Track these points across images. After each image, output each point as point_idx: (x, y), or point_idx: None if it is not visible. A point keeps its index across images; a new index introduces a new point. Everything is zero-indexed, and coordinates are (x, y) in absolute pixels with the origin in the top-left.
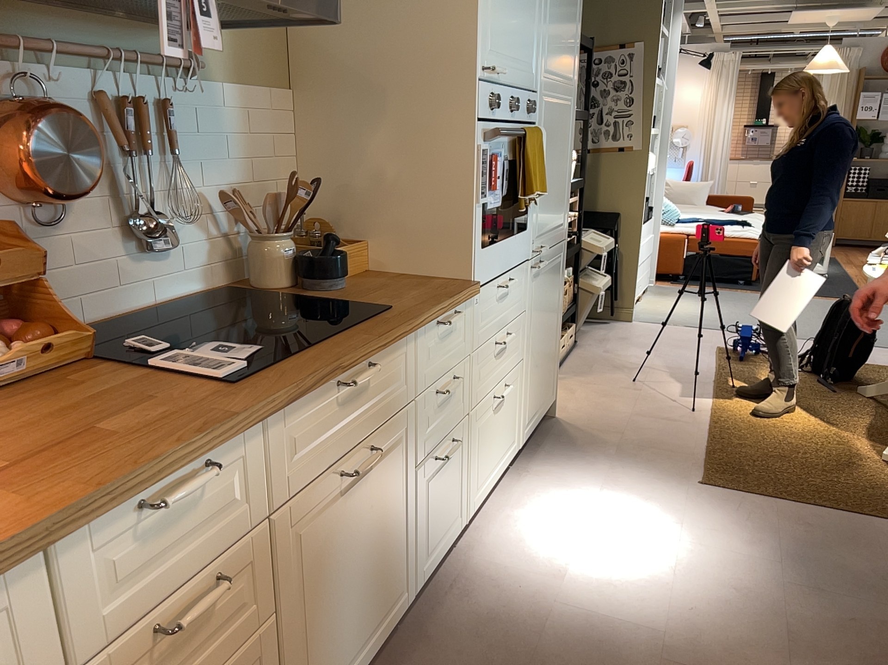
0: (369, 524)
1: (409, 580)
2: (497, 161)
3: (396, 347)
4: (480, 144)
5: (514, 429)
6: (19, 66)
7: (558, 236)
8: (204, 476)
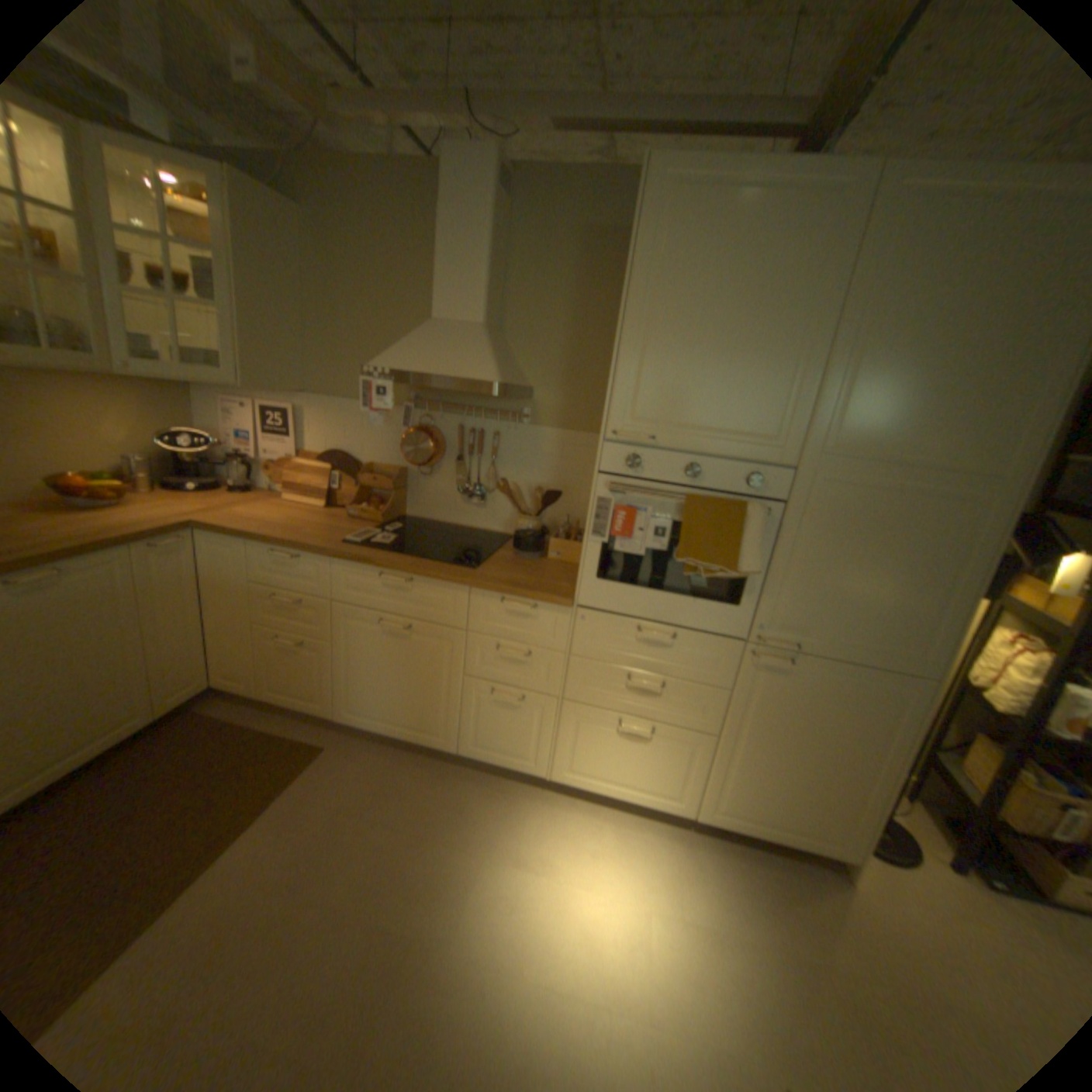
0: (407, 666)
1: (450, 738)
2: (633, 512)
3: (444, 585)
4: (595, 491)
5: (680, 789)
6: (427, 412)
7: (885, 661)
8: (288, 556)
